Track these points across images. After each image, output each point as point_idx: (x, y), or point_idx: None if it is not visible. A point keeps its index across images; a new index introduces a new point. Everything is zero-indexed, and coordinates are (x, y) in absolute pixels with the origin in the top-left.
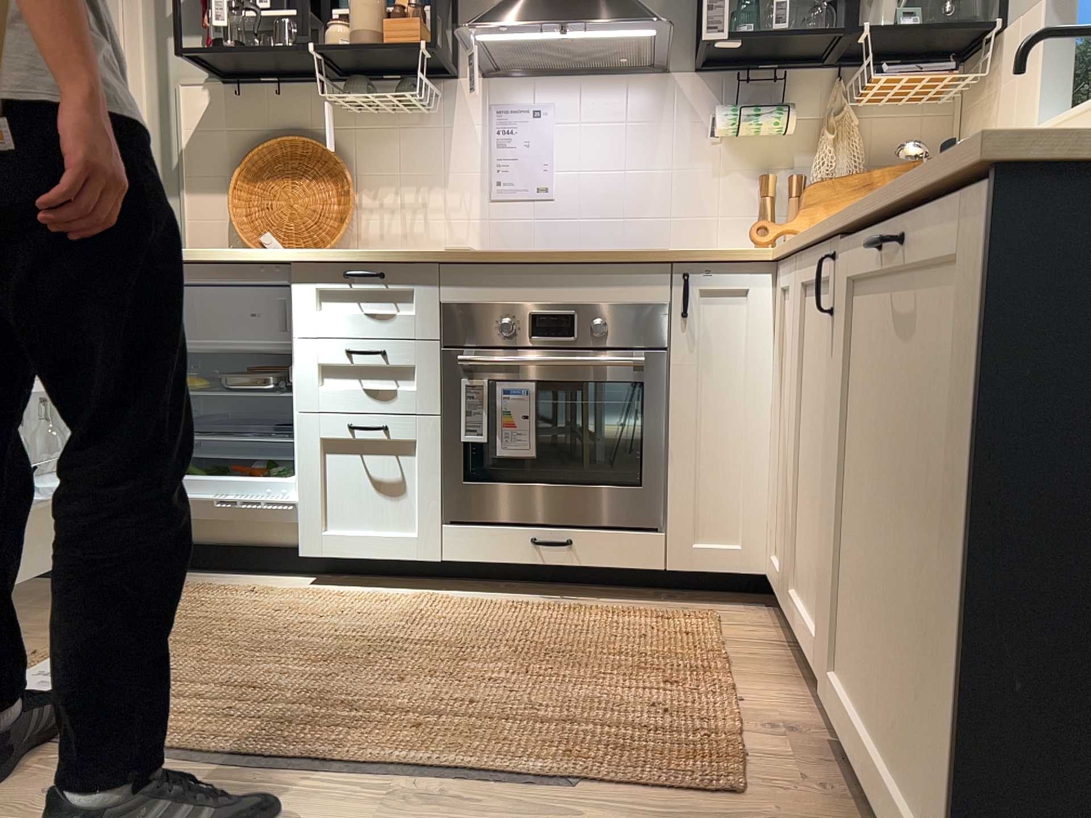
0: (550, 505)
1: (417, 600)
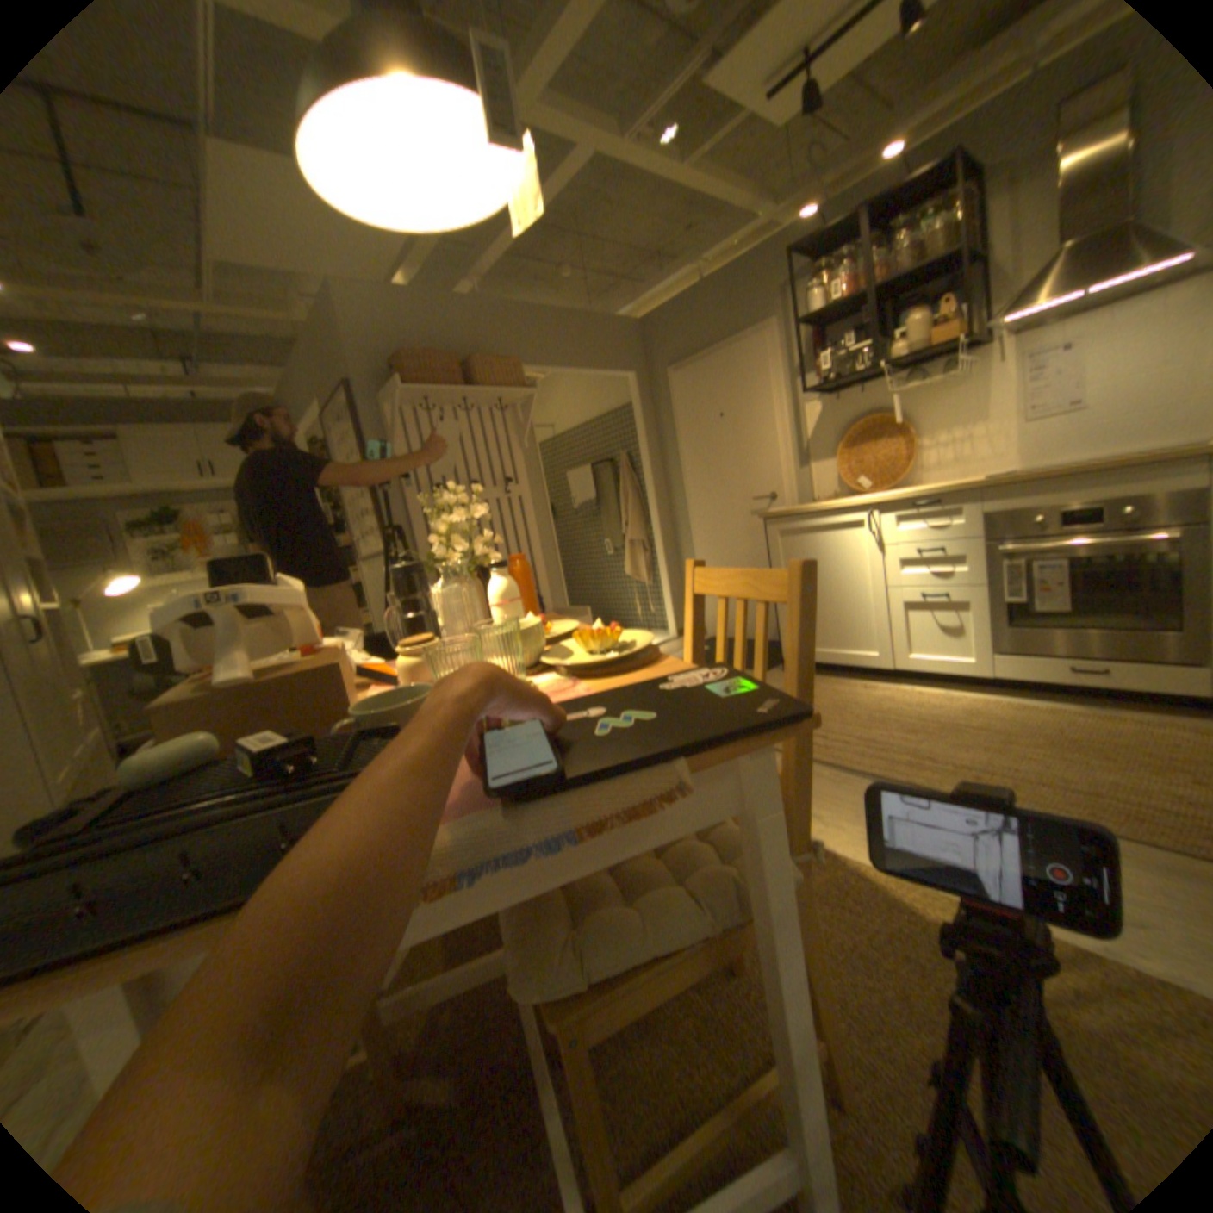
0: (1088, 641)
1: (976, 699)
